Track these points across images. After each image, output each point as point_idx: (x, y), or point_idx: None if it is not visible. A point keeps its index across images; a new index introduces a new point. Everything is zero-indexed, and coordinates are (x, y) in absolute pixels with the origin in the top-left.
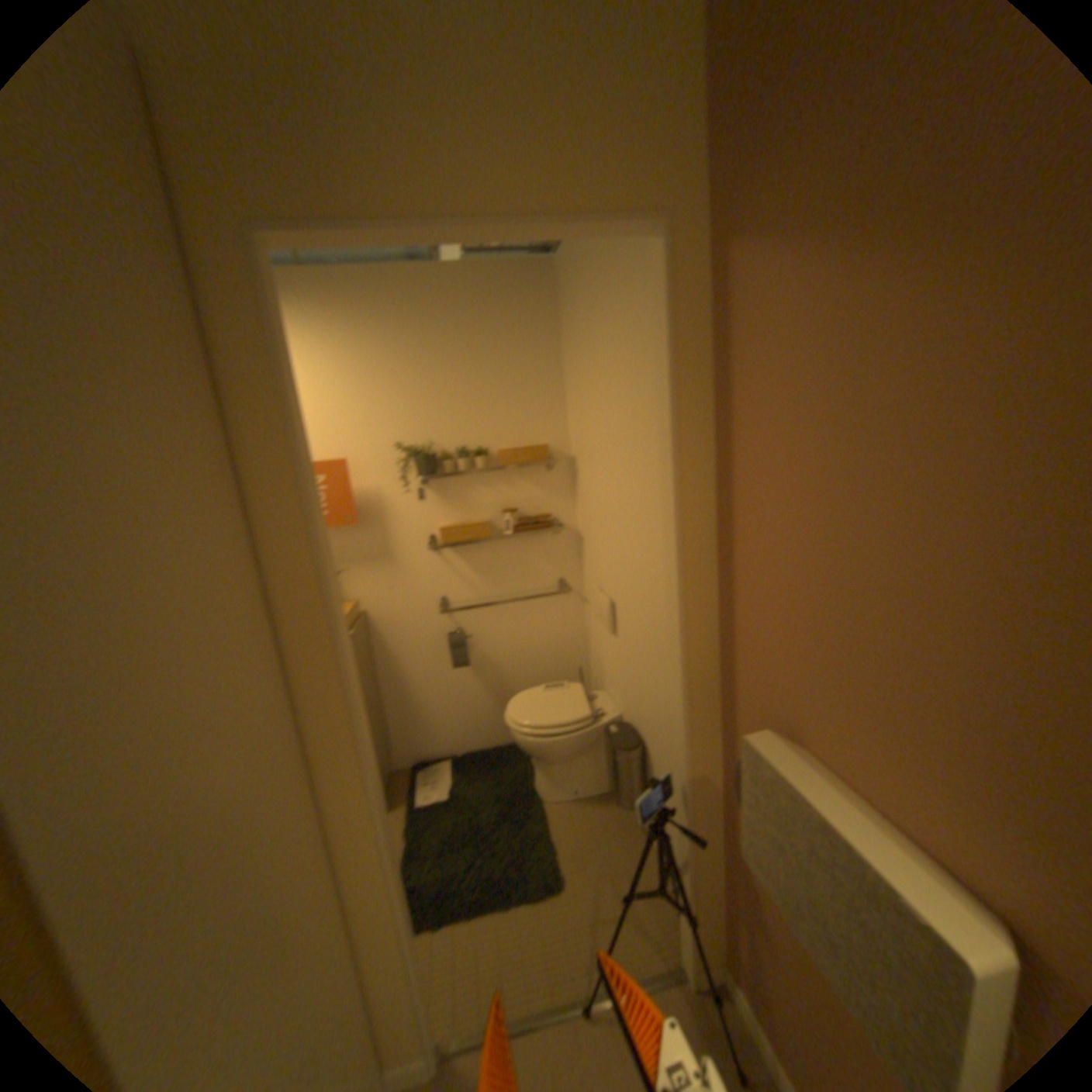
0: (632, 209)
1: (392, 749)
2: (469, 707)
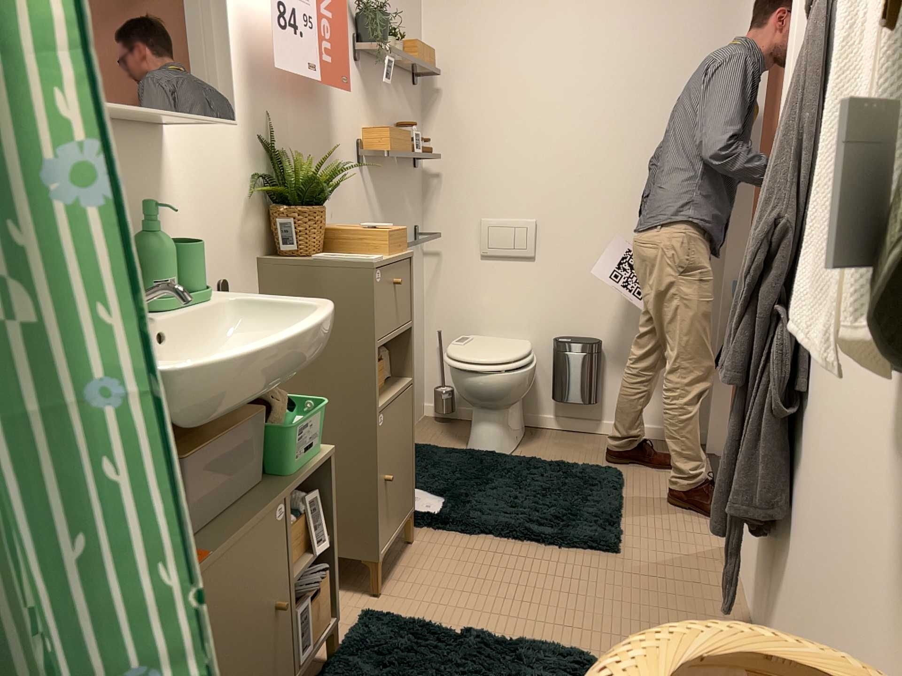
0: None
1: None
2: None
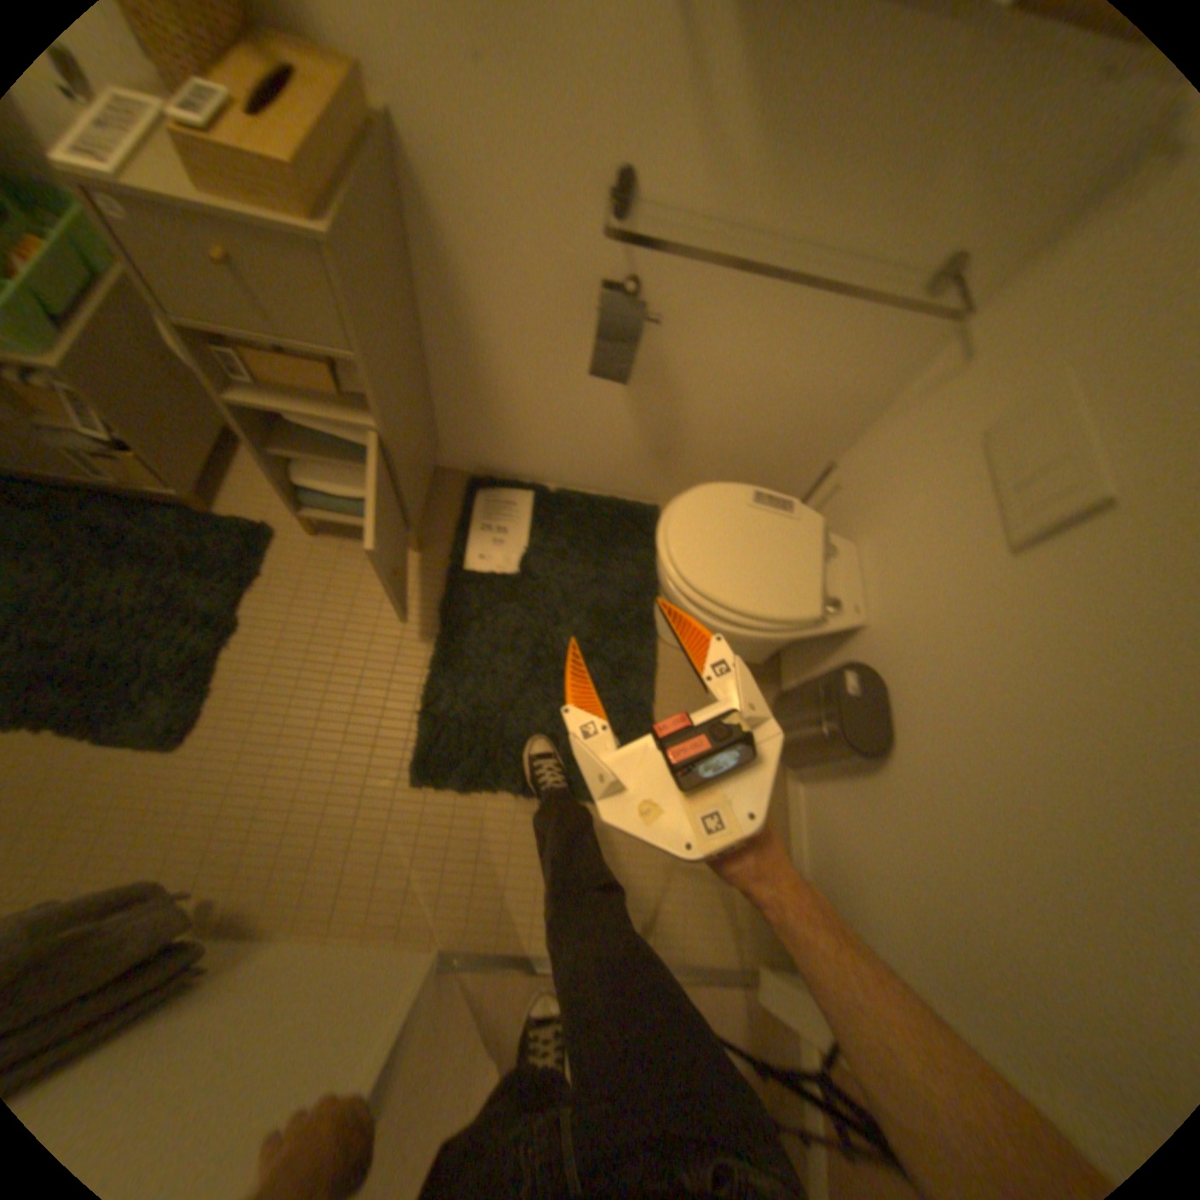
0: None
1: (441, 442)
2: (593, 432)
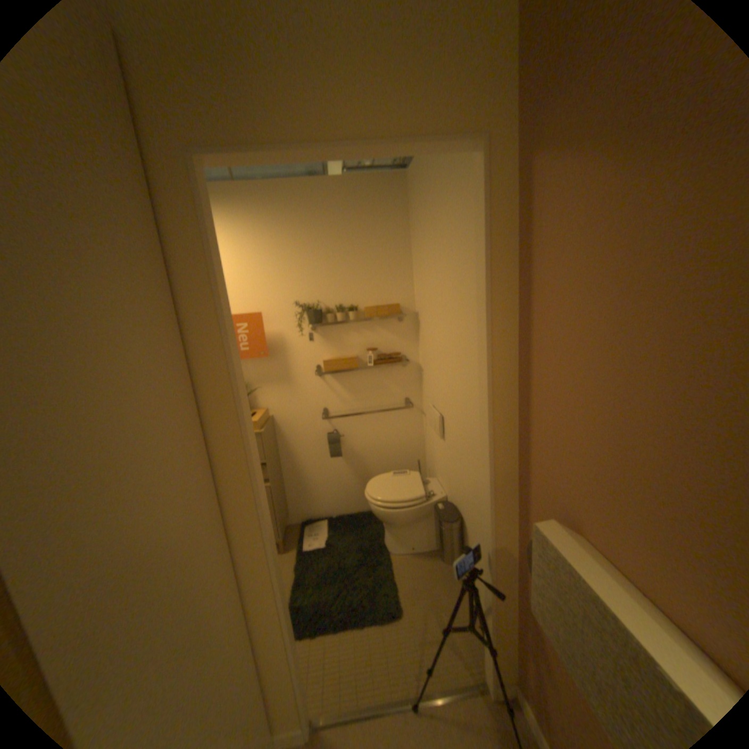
0: (460, 133)
1: (288, 511)
2: (341, 485)
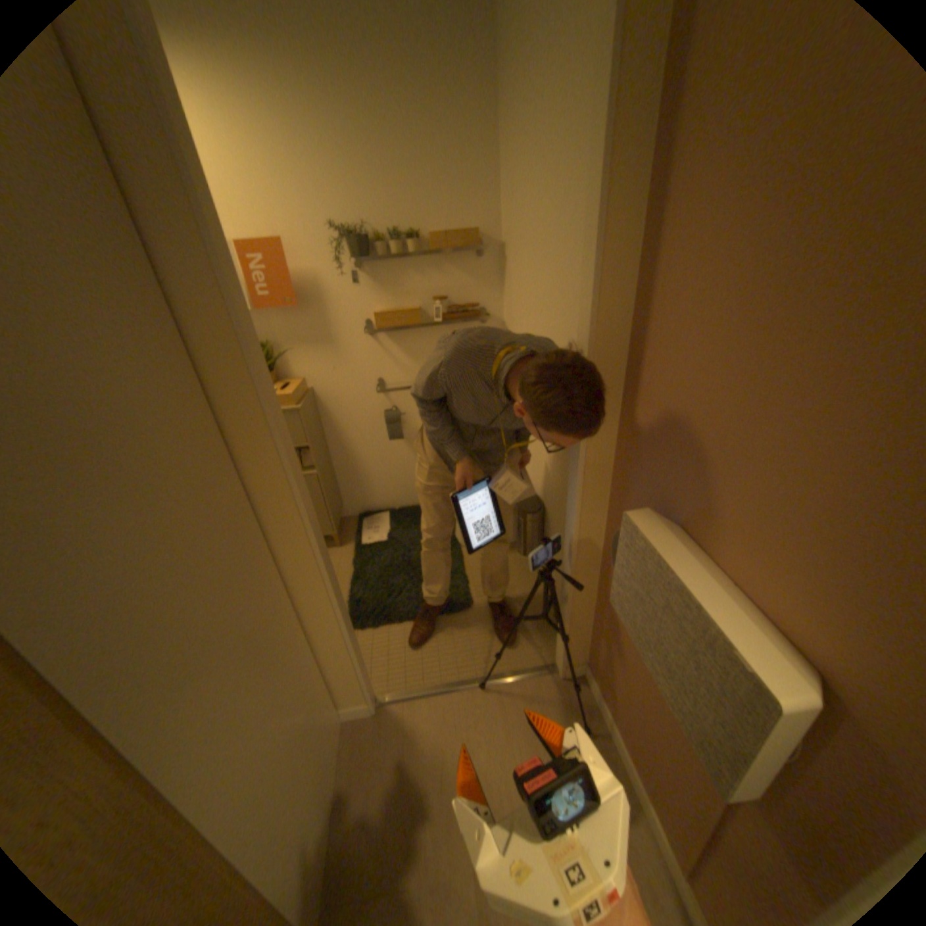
0: None
1: (342, 501)
2: (403, 472)
